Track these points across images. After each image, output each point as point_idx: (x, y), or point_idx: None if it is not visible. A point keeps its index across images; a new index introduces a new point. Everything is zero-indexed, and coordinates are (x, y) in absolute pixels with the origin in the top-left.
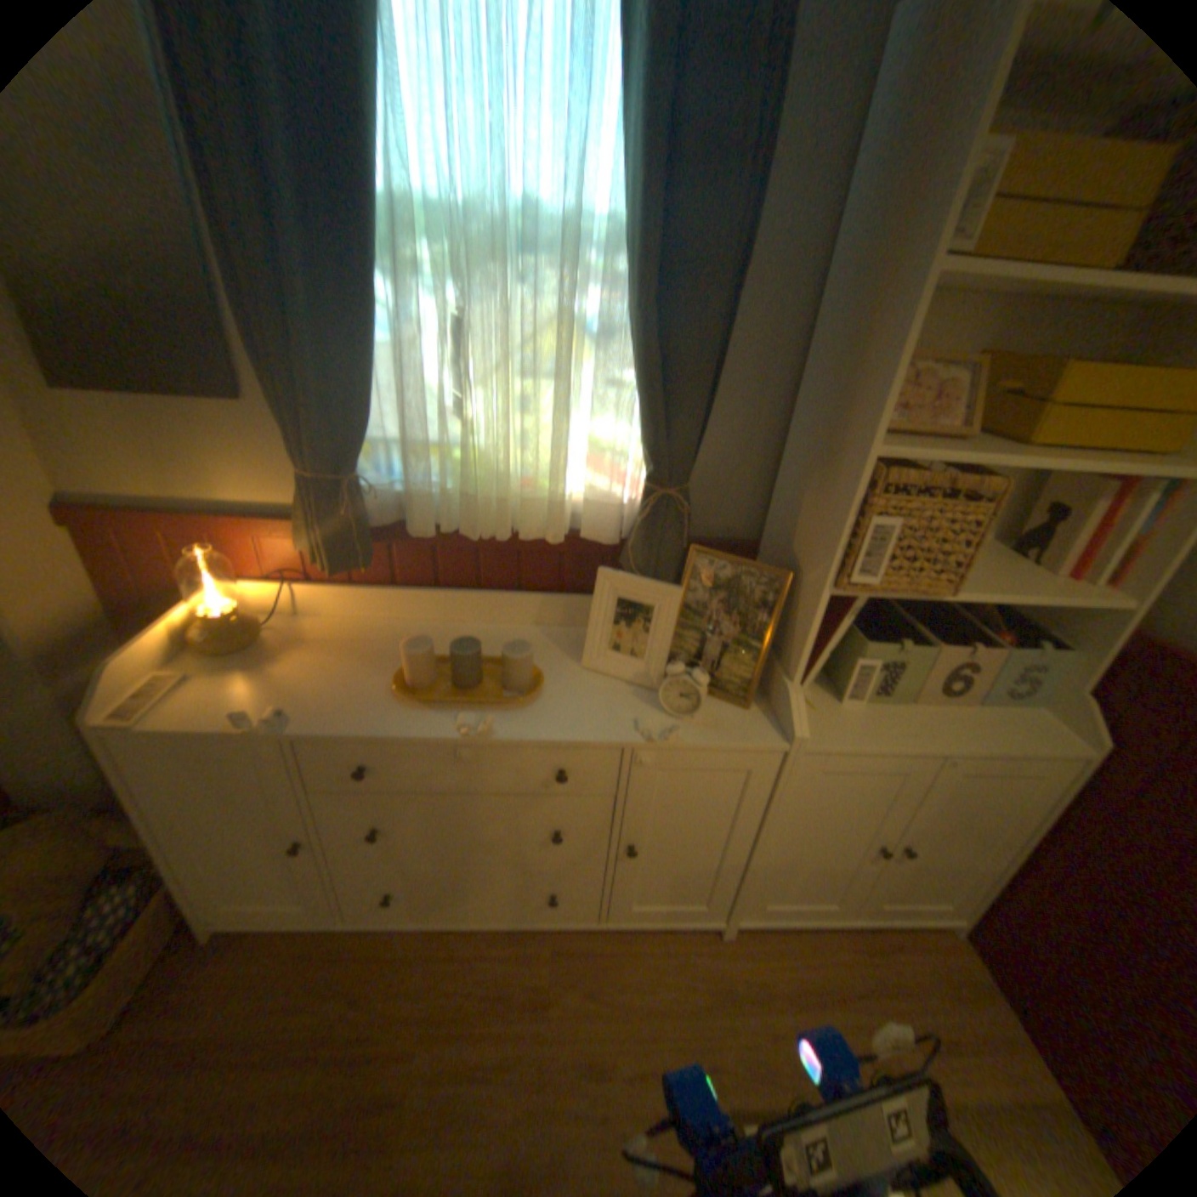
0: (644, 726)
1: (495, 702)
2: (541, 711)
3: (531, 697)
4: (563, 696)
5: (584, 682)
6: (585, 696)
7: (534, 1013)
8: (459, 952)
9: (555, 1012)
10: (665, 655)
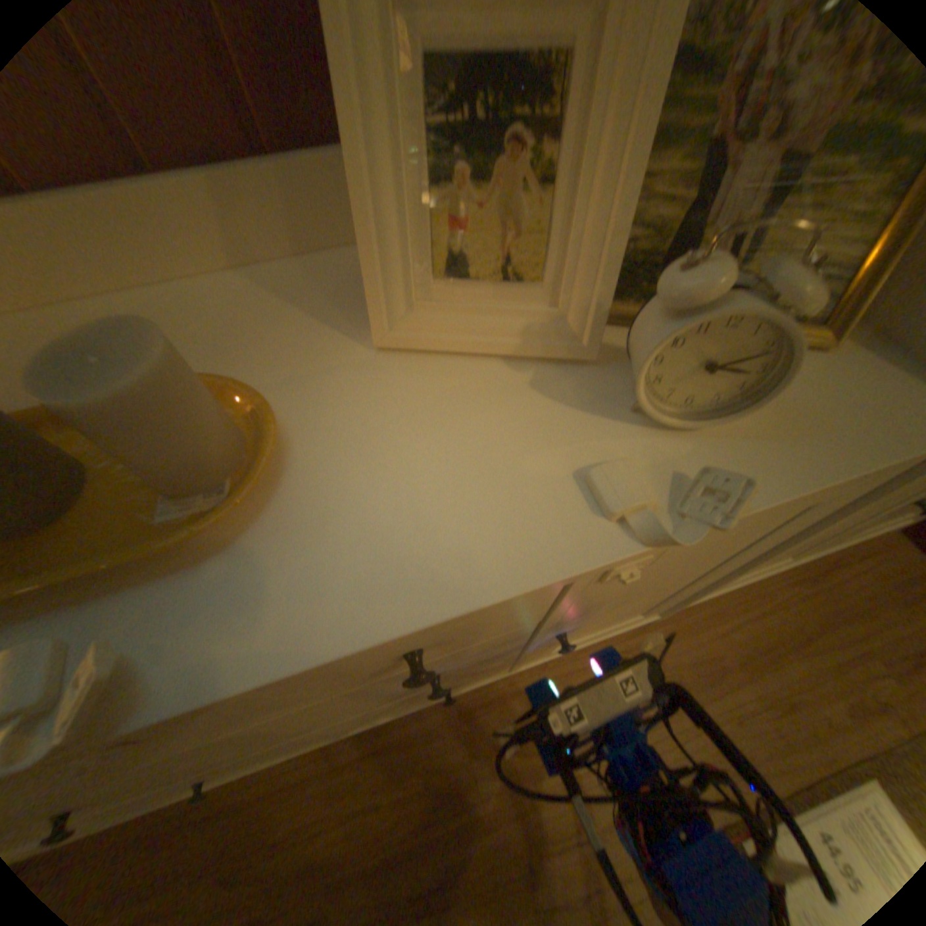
0: (628, 494)
1: (138, 546)
2: (296, 534)
3: (244, 504)
4: (352, 455)
5: (398, 390)
6: (414, 436)
7: (461, 800)
8: (343, 755)
9: (485, 788)
10: (629, 243)
